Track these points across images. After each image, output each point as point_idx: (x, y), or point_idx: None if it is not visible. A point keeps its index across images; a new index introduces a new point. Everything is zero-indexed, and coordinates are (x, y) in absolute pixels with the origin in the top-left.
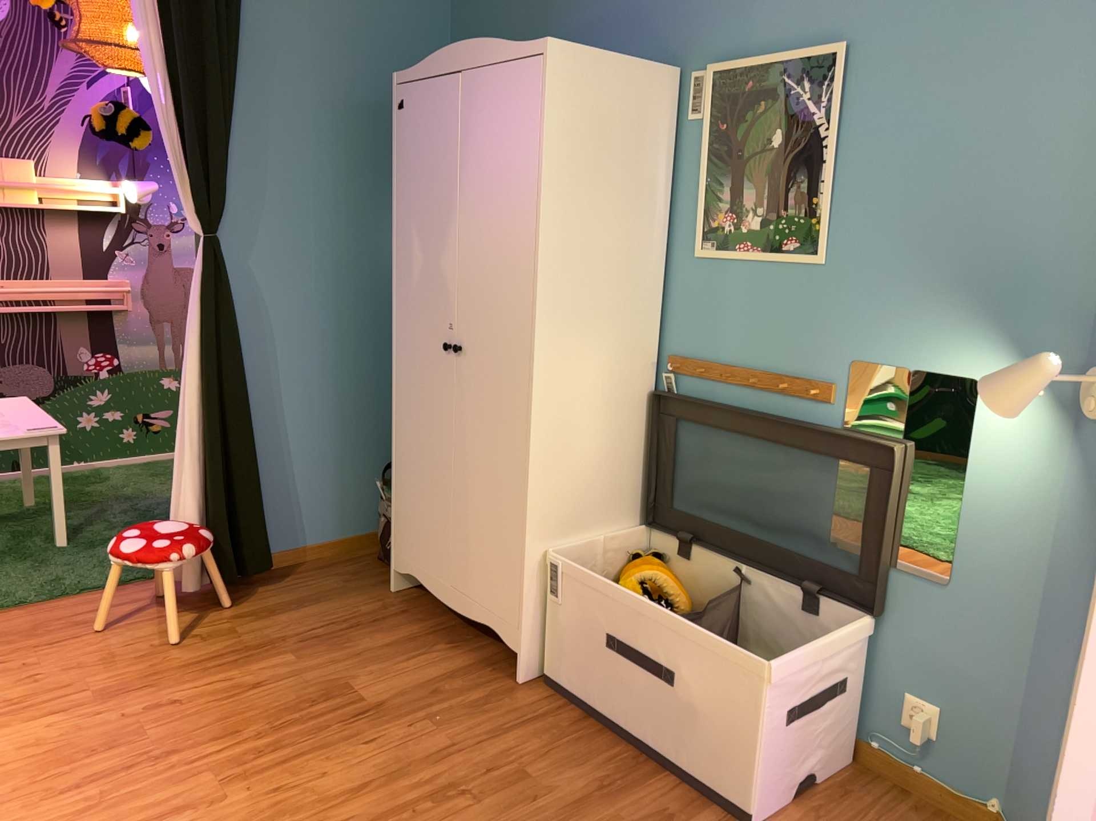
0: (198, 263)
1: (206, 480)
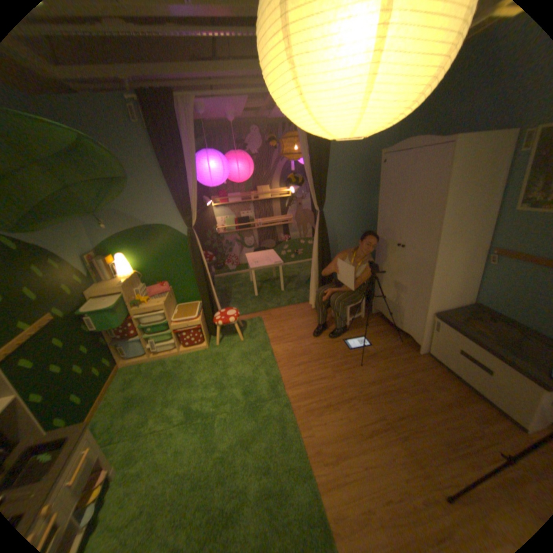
0: (316, 218)
1: (319, 281)
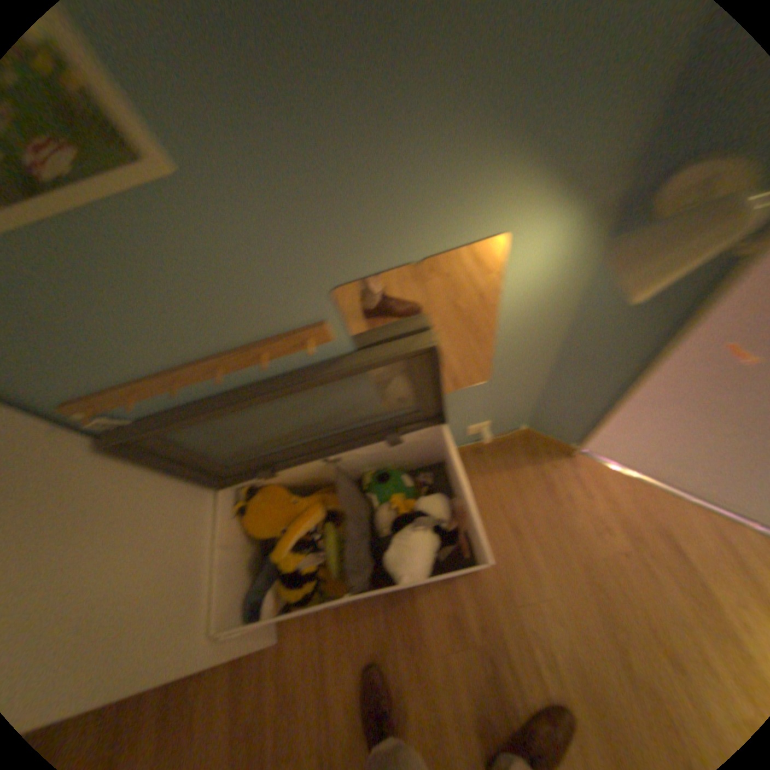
0: None
1: None
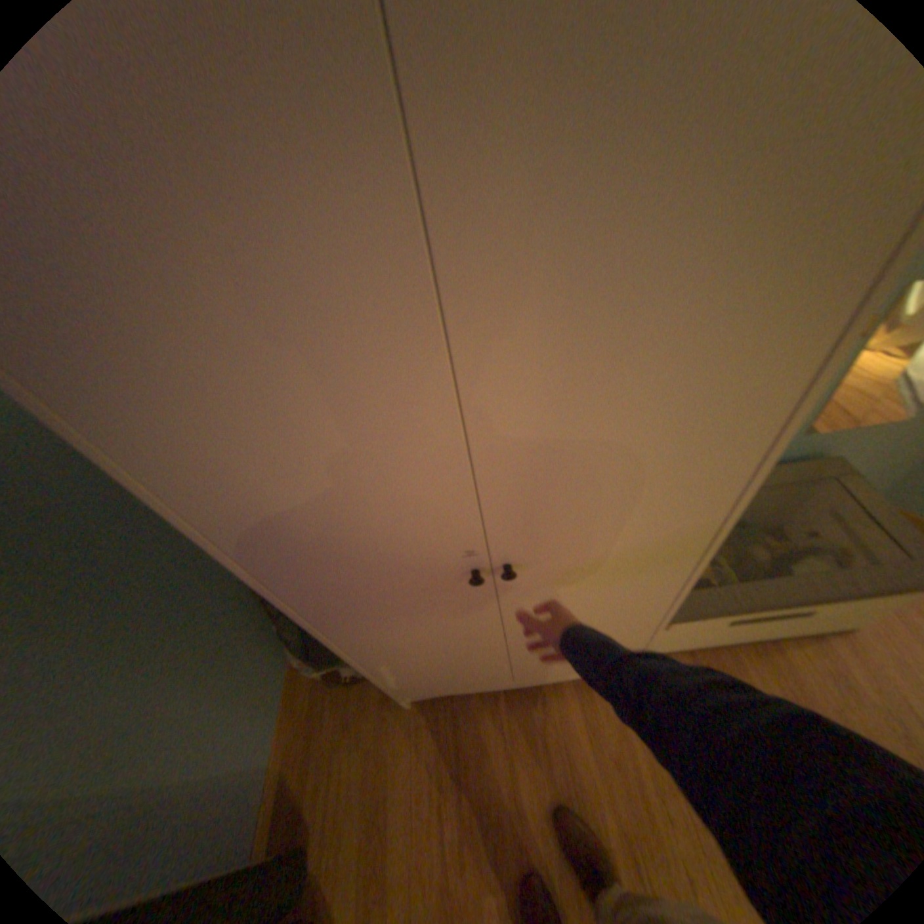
0: None
1: None
